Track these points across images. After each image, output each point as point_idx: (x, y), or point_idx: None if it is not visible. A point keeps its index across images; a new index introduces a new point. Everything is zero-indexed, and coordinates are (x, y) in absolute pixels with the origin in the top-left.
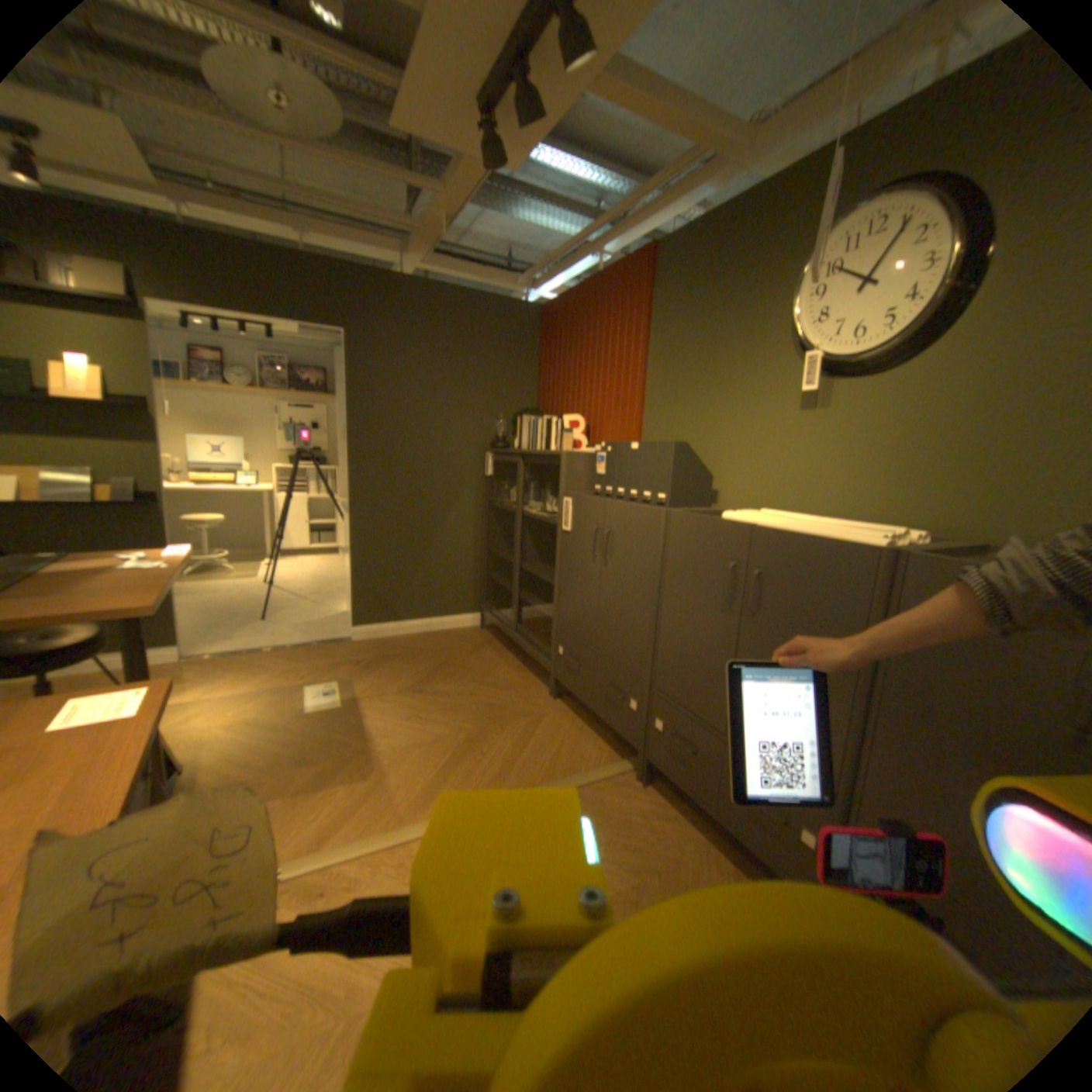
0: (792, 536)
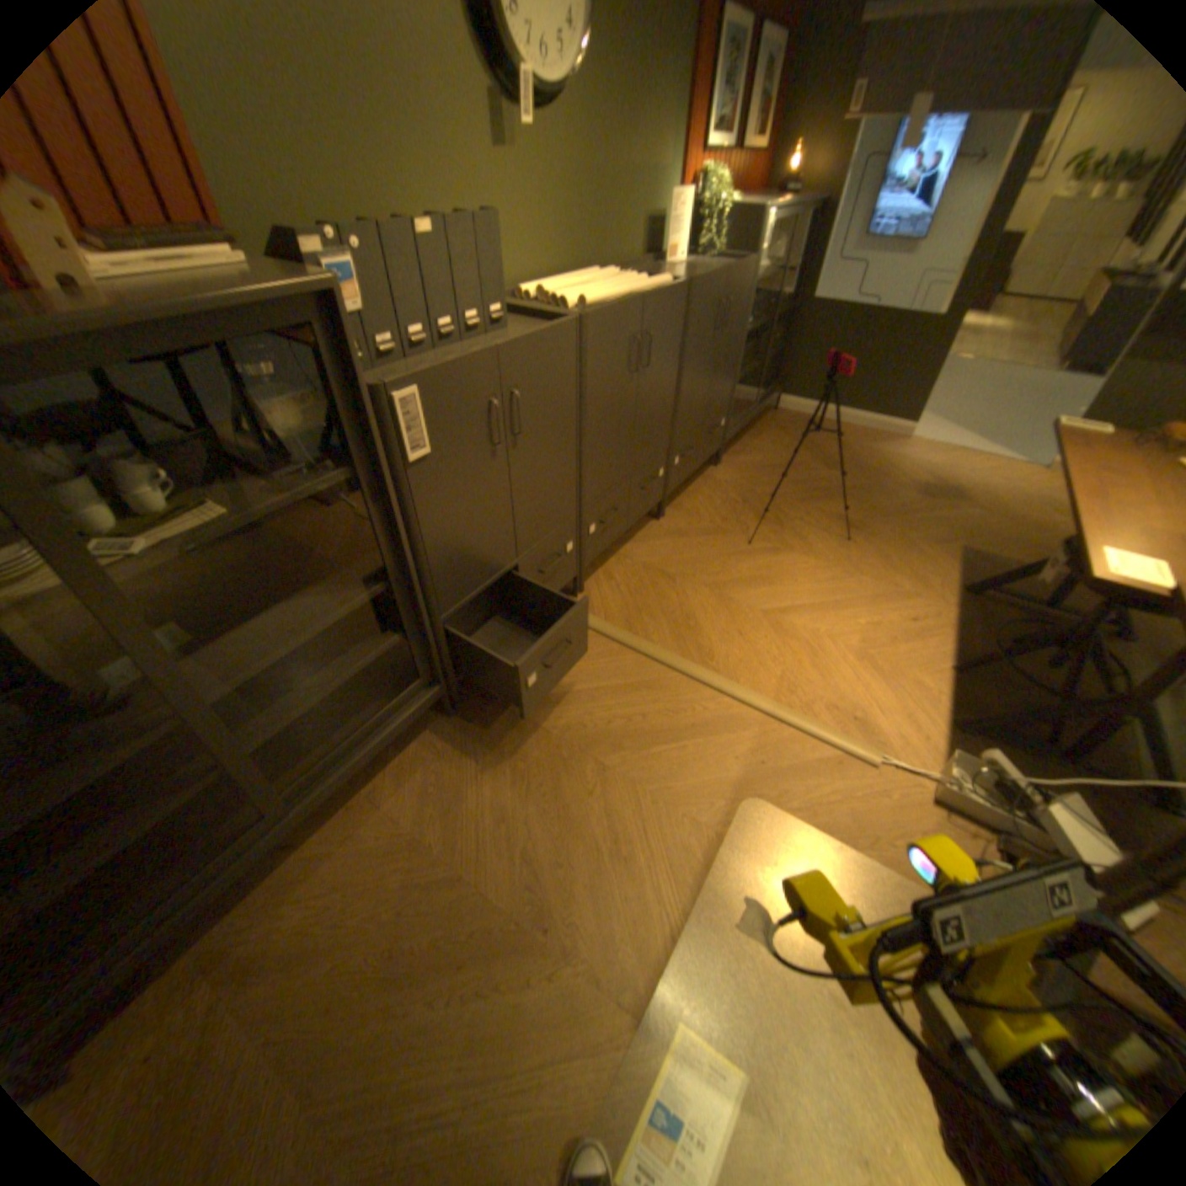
0: (660, 292)
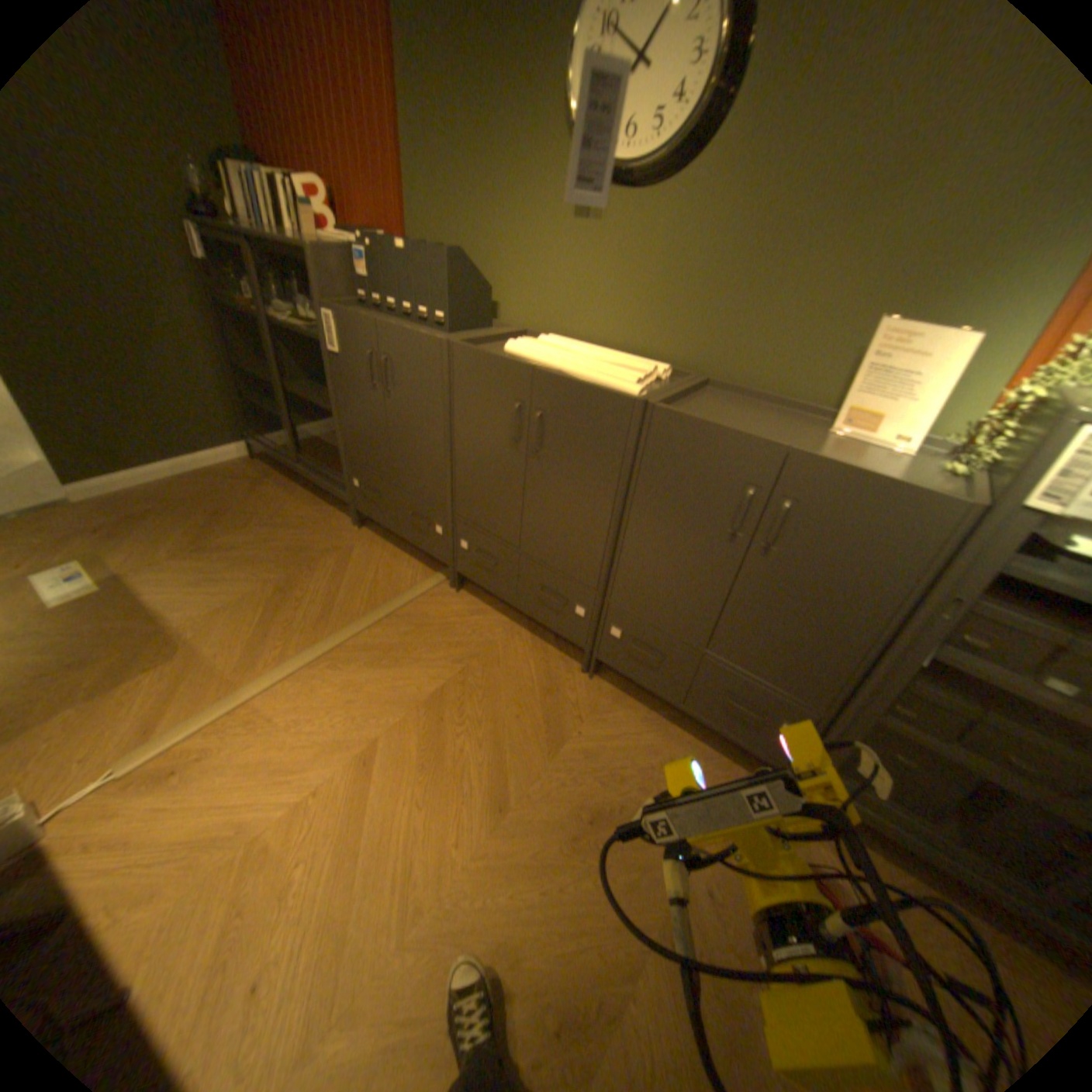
0: (566, 380)
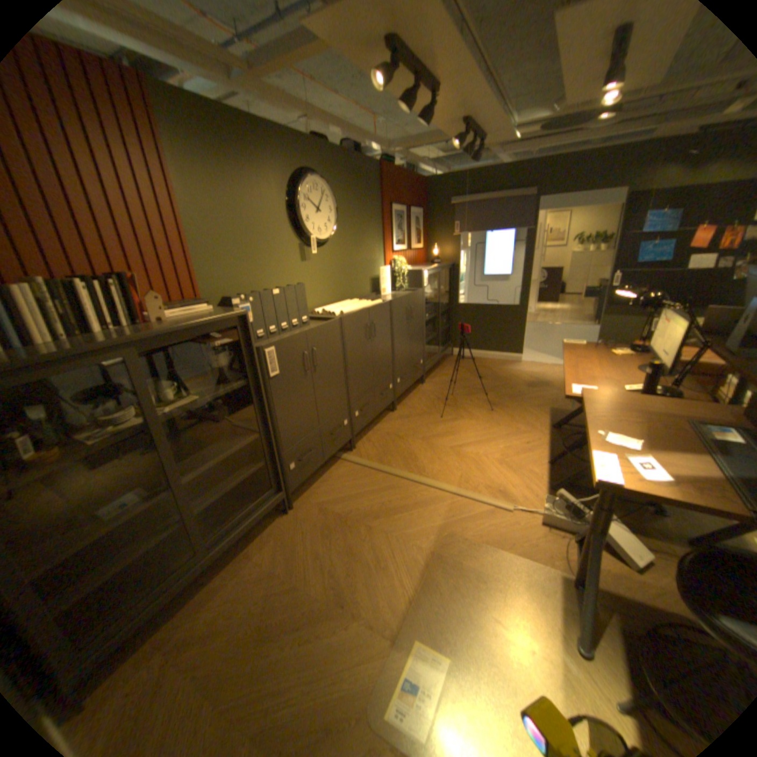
0: (376, 307)
